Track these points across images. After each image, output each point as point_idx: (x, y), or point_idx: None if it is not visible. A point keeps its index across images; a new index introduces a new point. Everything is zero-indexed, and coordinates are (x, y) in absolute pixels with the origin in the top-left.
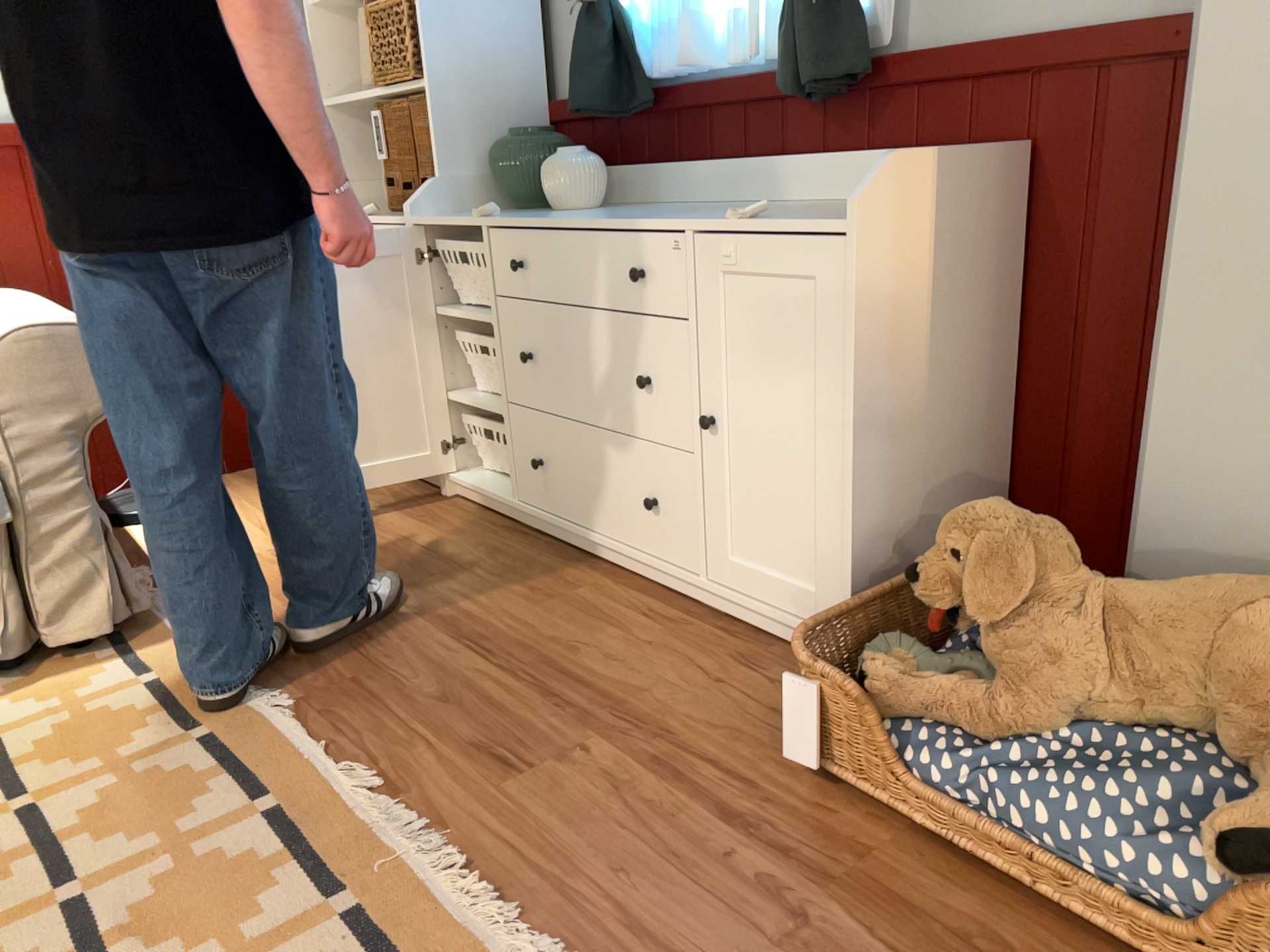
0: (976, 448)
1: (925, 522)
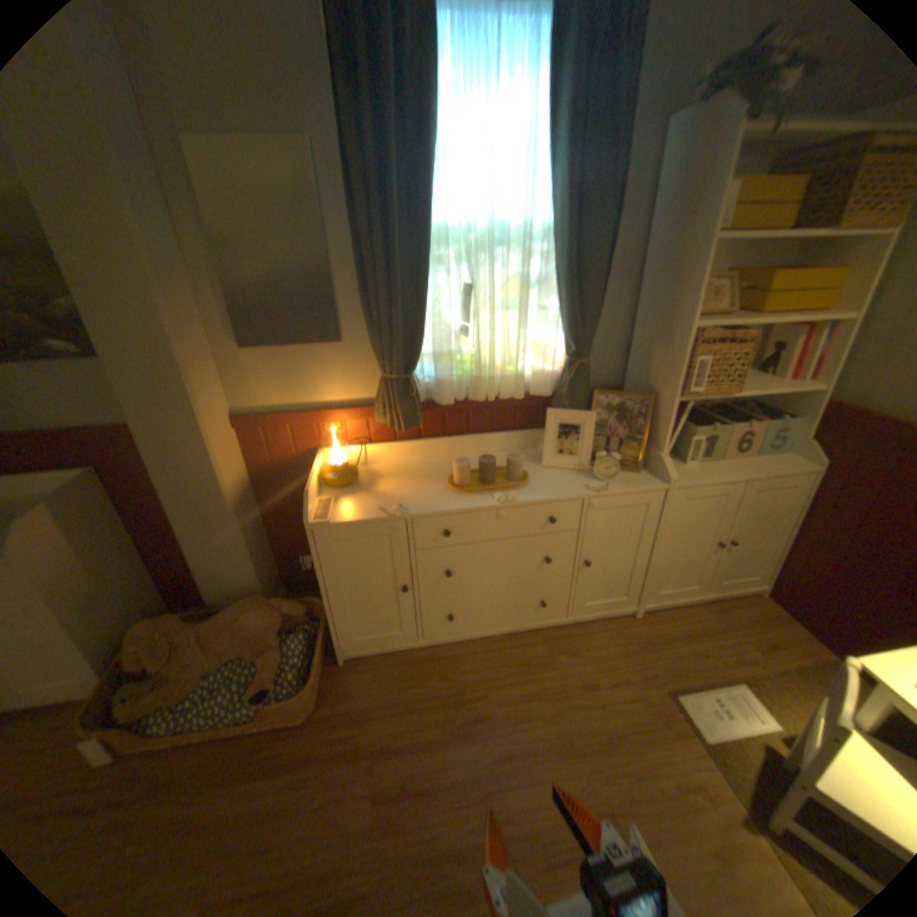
0: (130, 580)
1: (119, 623)
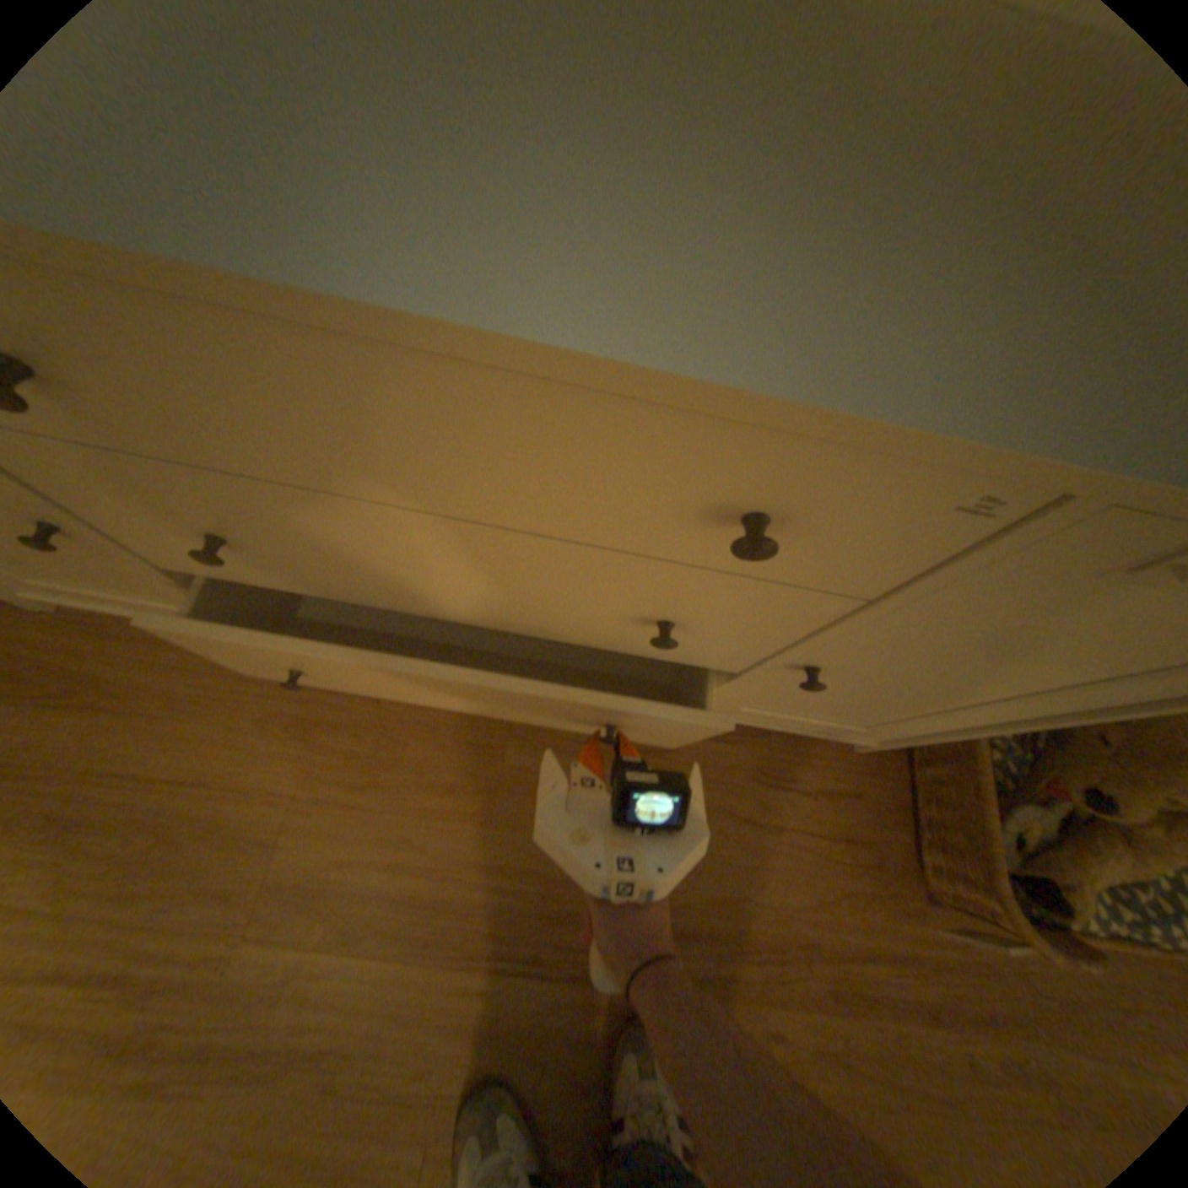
0: None
1: None
